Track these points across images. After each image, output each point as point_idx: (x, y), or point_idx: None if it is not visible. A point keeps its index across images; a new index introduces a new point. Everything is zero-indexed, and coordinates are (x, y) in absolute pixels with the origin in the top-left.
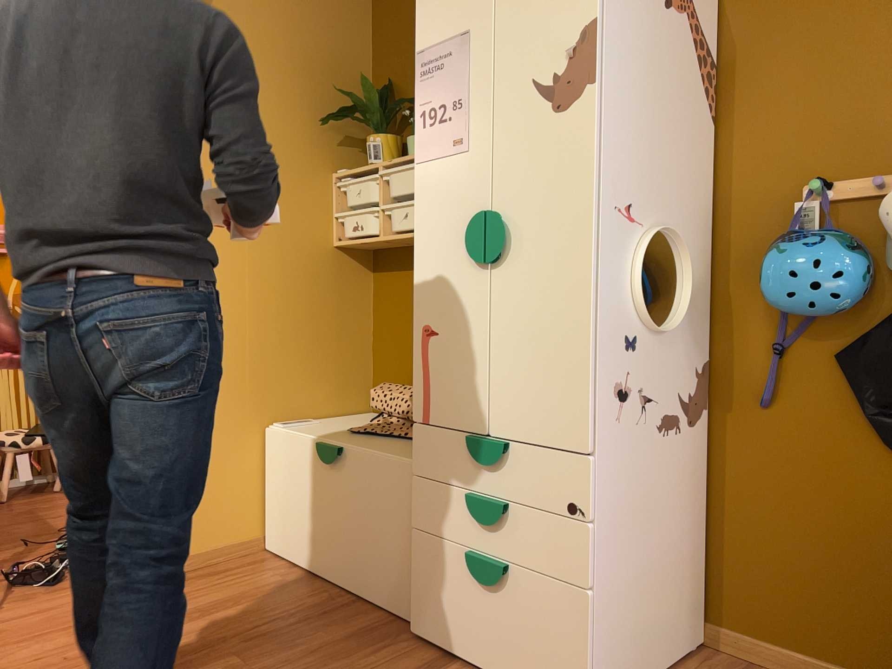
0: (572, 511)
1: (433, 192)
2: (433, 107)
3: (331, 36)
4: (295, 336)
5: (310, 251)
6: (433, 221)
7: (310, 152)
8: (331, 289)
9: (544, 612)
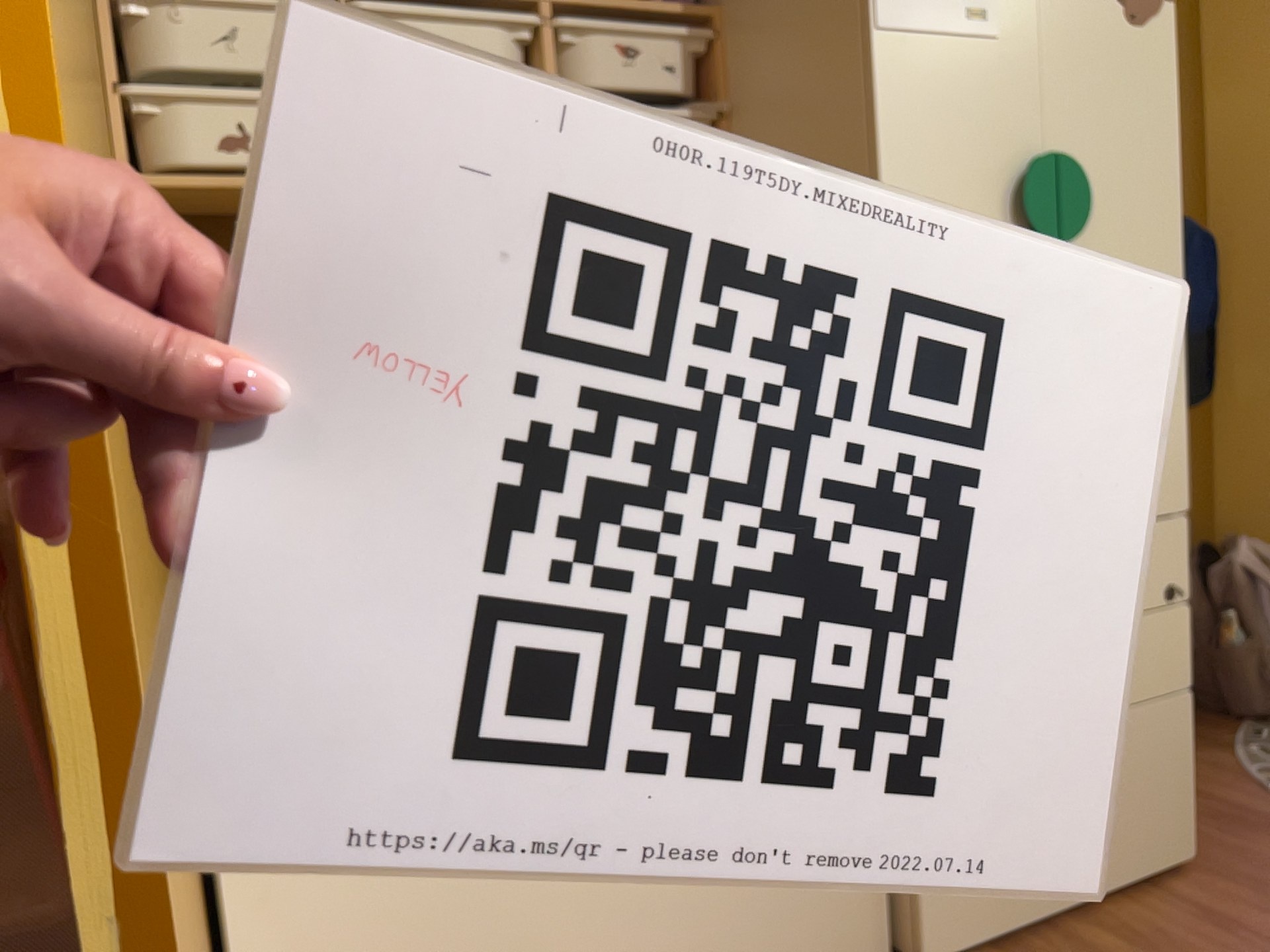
0: (1171, 594)
1: (925, 98)
2: None
3: None
4: None
5: None
6: (928, 157)
7: None
8: None
9: (1147, 752)
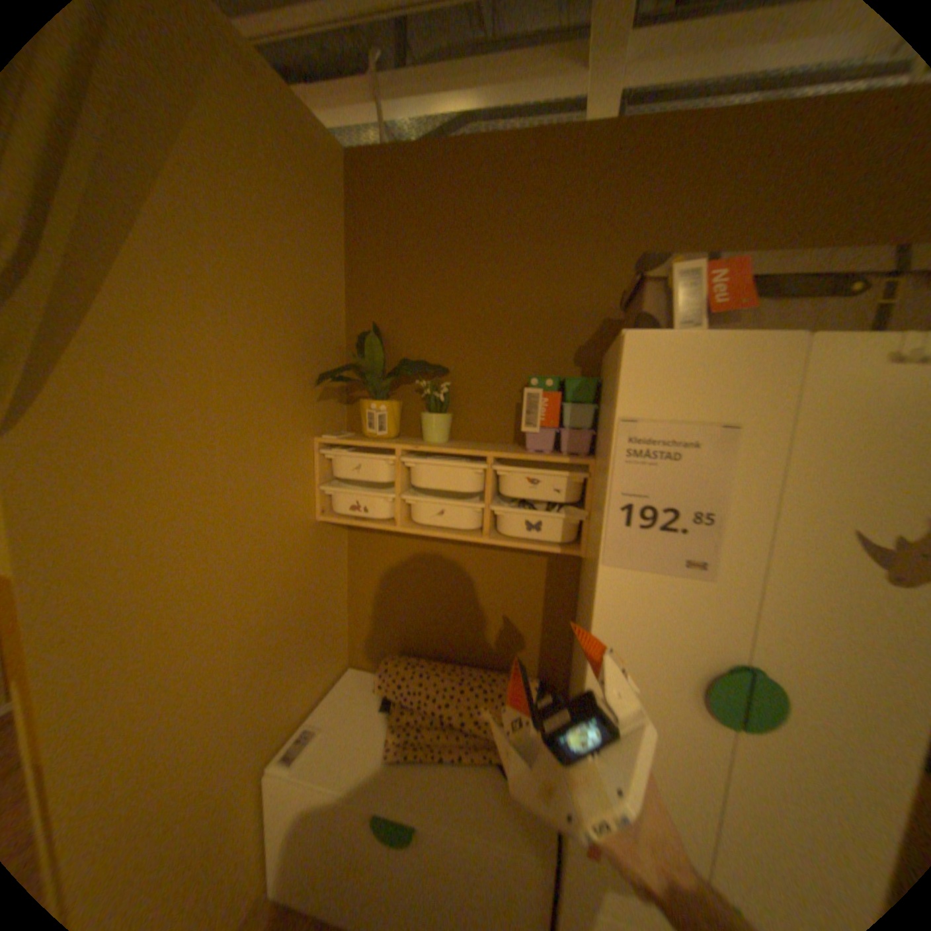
0: None
1: (636, 610)
2: (650, 505)
3: (309, 259)
4: (285, 645)
5: (296, 538)
6: (631, 645)
7: (292, 417)
8: (316, 567)
9: None
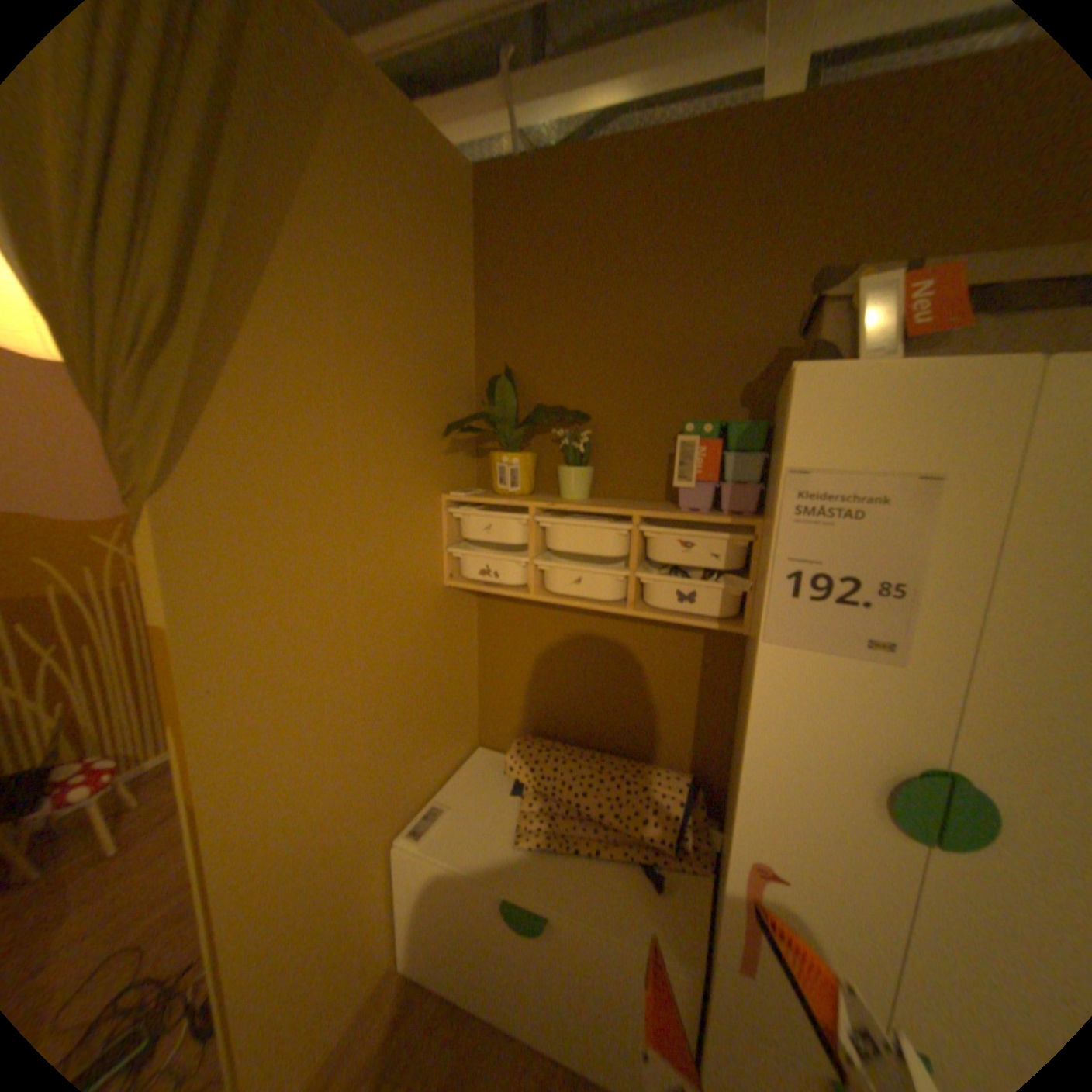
0: None
1: (803, 697)
2: (823, 572)
3: (435, 297)
4: (413, 716)
5: (424, 603)
6: (797, 737)
7: (419, 473)
8: (444, 636)
9: None
